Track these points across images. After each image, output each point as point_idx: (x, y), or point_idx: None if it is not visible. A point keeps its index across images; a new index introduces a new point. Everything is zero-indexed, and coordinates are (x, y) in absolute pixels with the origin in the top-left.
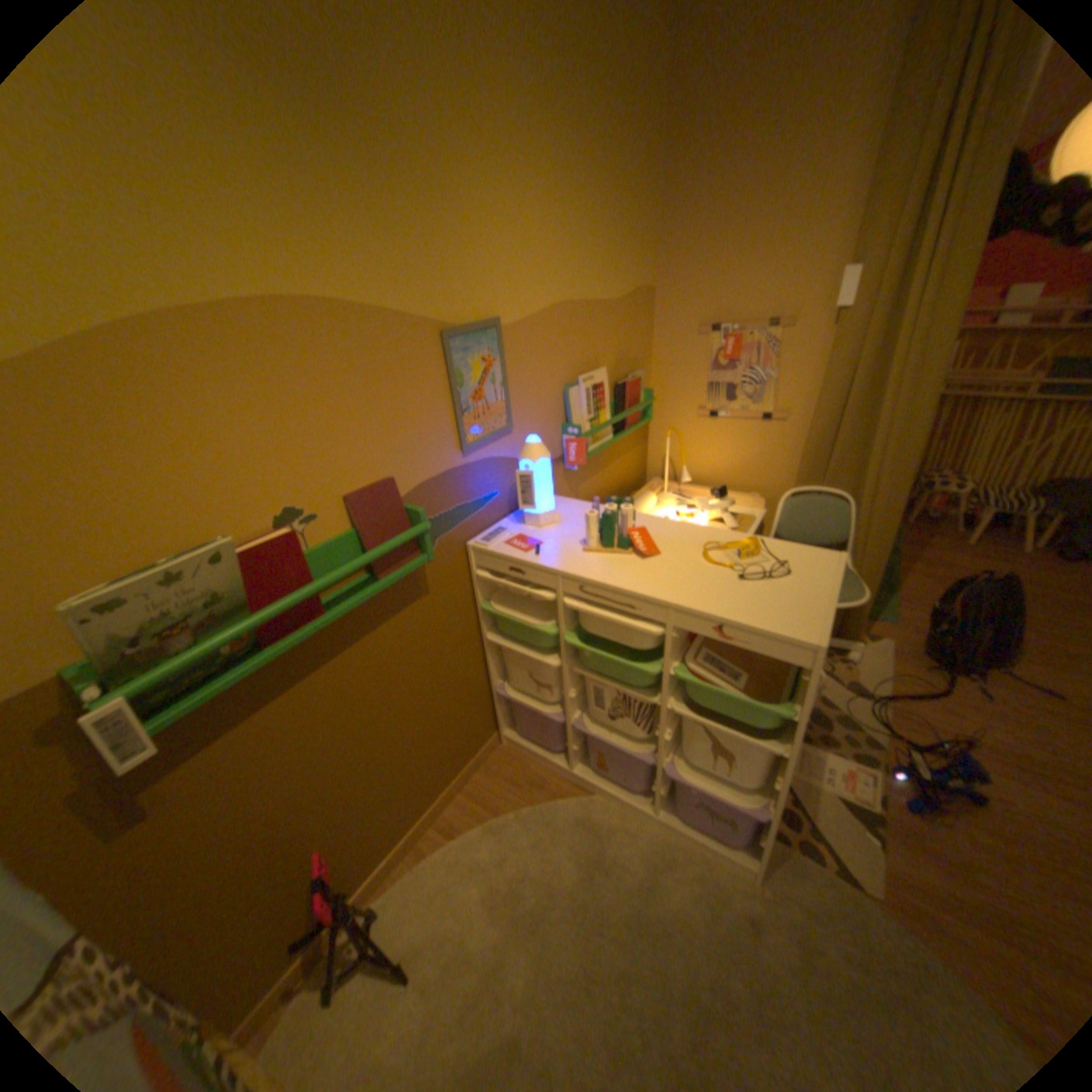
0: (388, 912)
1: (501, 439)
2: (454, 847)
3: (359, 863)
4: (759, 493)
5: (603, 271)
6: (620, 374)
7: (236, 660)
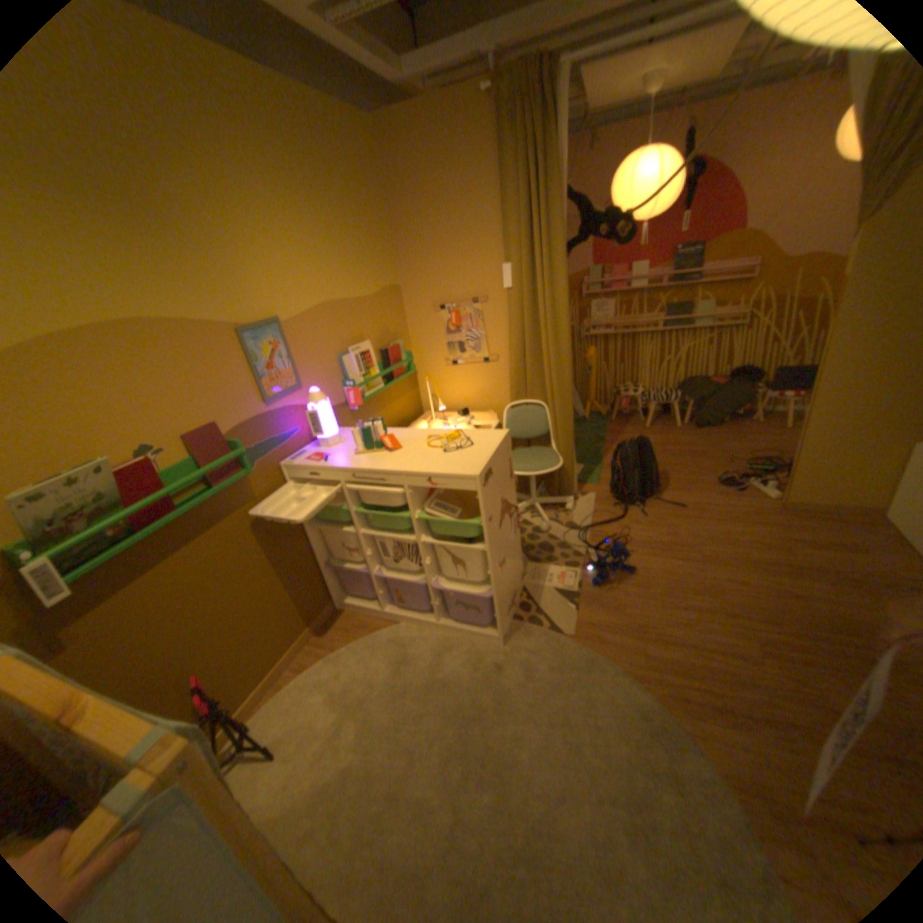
0: (257, 725)
1: (294, 393)
2: (303, 676)
3: (230, 695)
4: (493, 411)
5: (354, 279)
6: (383, 344)
7: (118, 541)
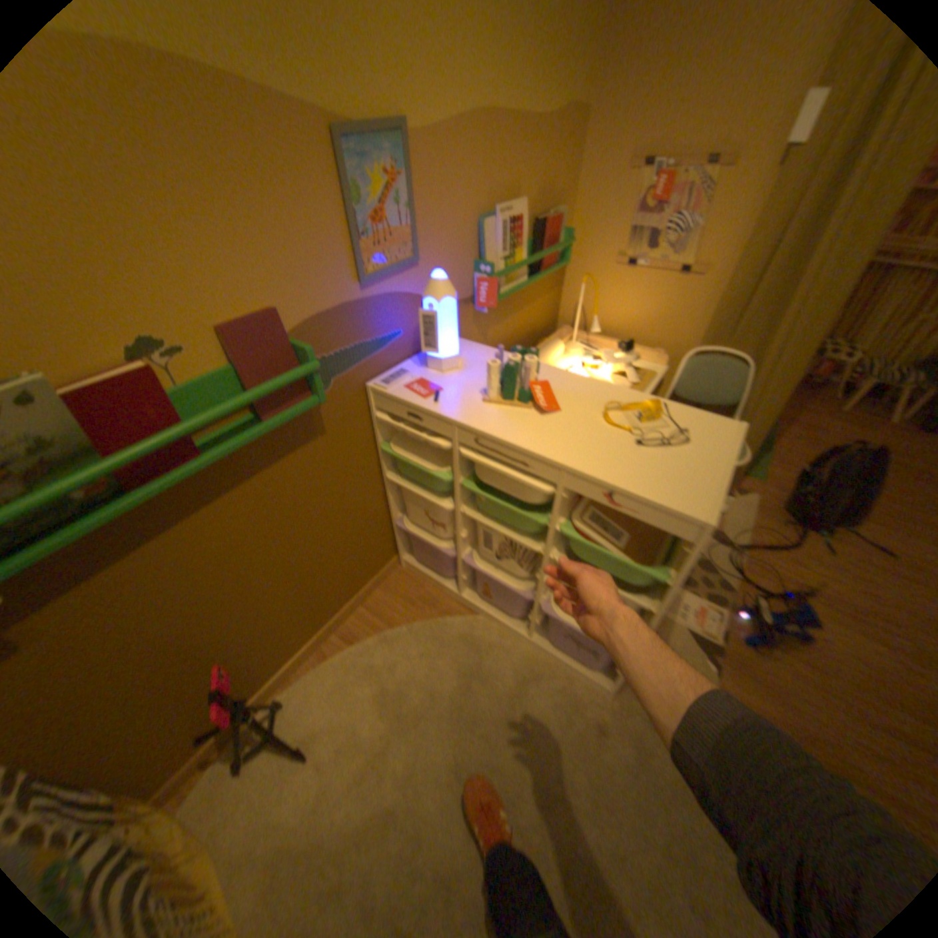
0: (291, 701)
1: (405, 271)
2: (352, 650)
3: (265, 663)
4: (663, 349)
5: (534, 72)
6: (541, 207)
7: (97, 501)
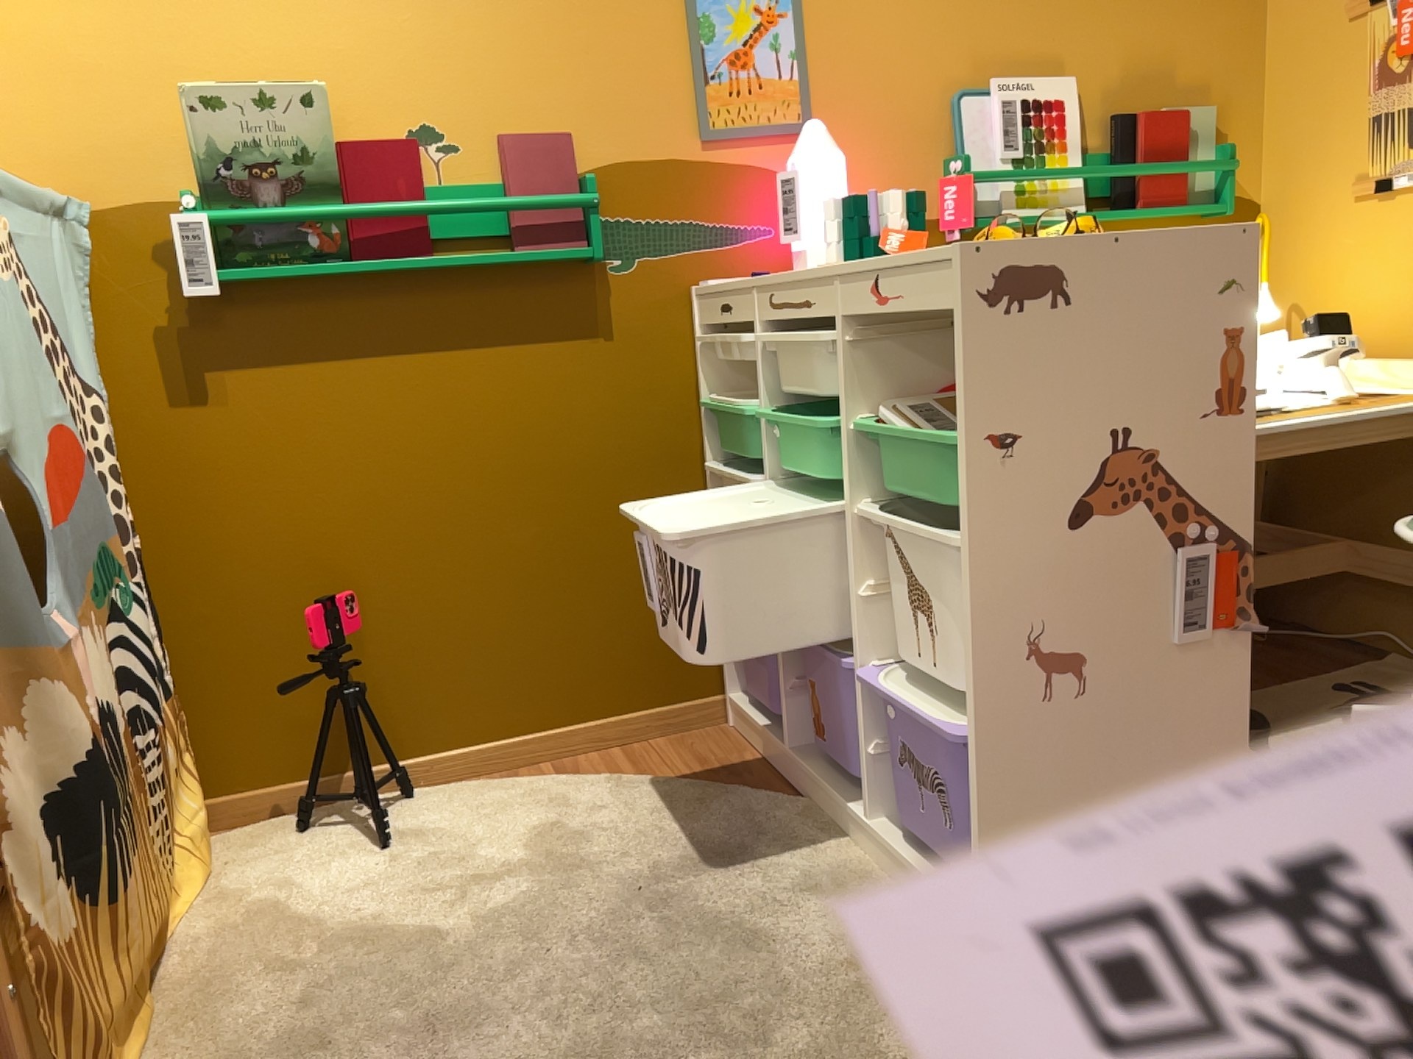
0: (427, 797)
1: (785, 141)
2: (556, 779)
3: (421, 708)
4: None
5: None
6: (1136, 105)
7: (325, 264)
